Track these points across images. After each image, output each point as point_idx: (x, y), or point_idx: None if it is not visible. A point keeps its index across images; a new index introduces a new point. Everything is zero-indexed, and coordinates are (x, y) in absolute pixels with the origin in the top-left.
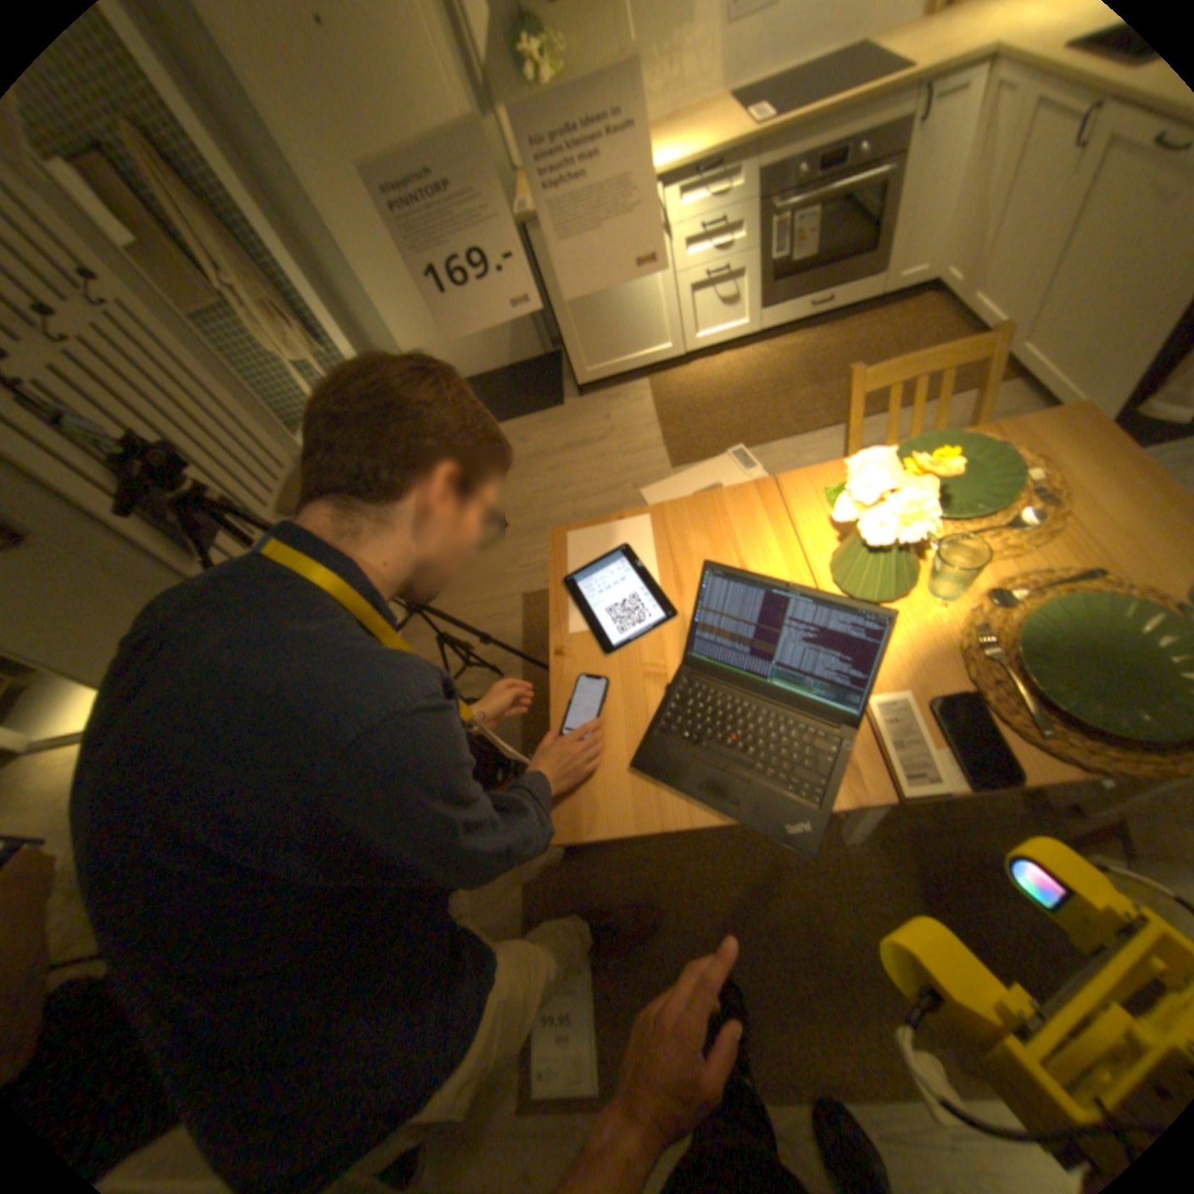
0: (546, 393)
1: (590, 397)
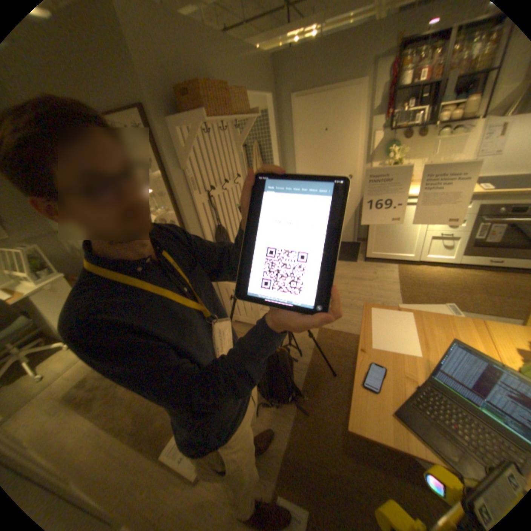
0: (350, 256)
1: (369, 263)
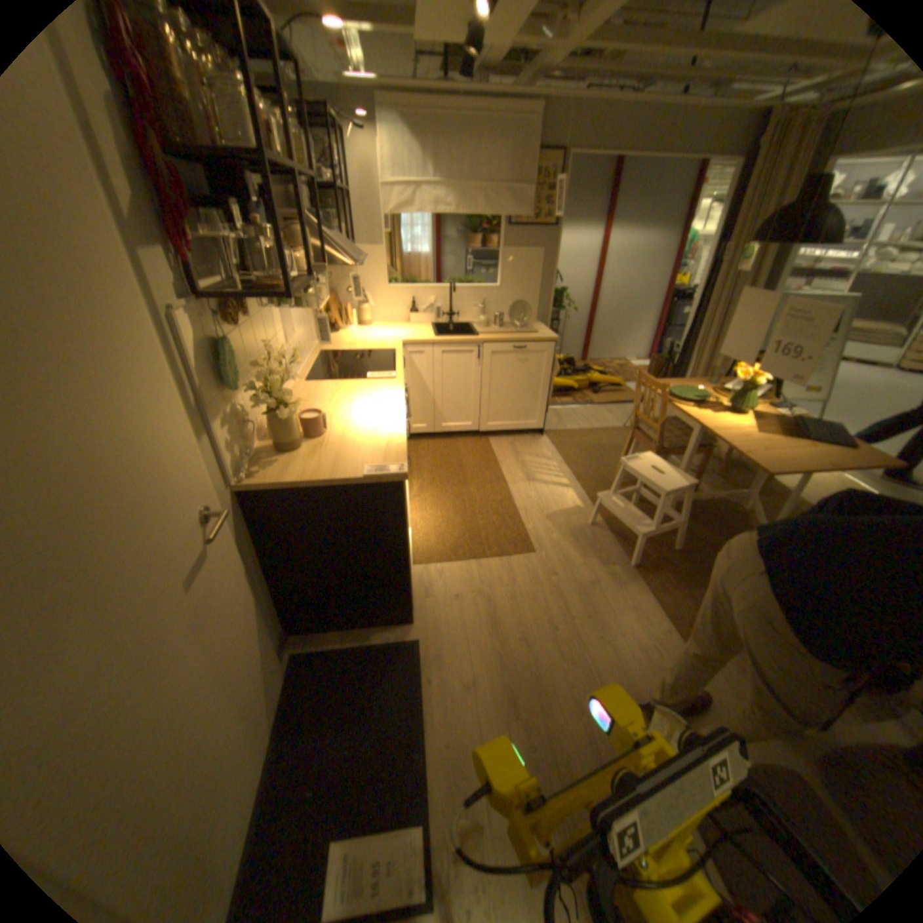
0: (383, 664)
1: (416, 613)
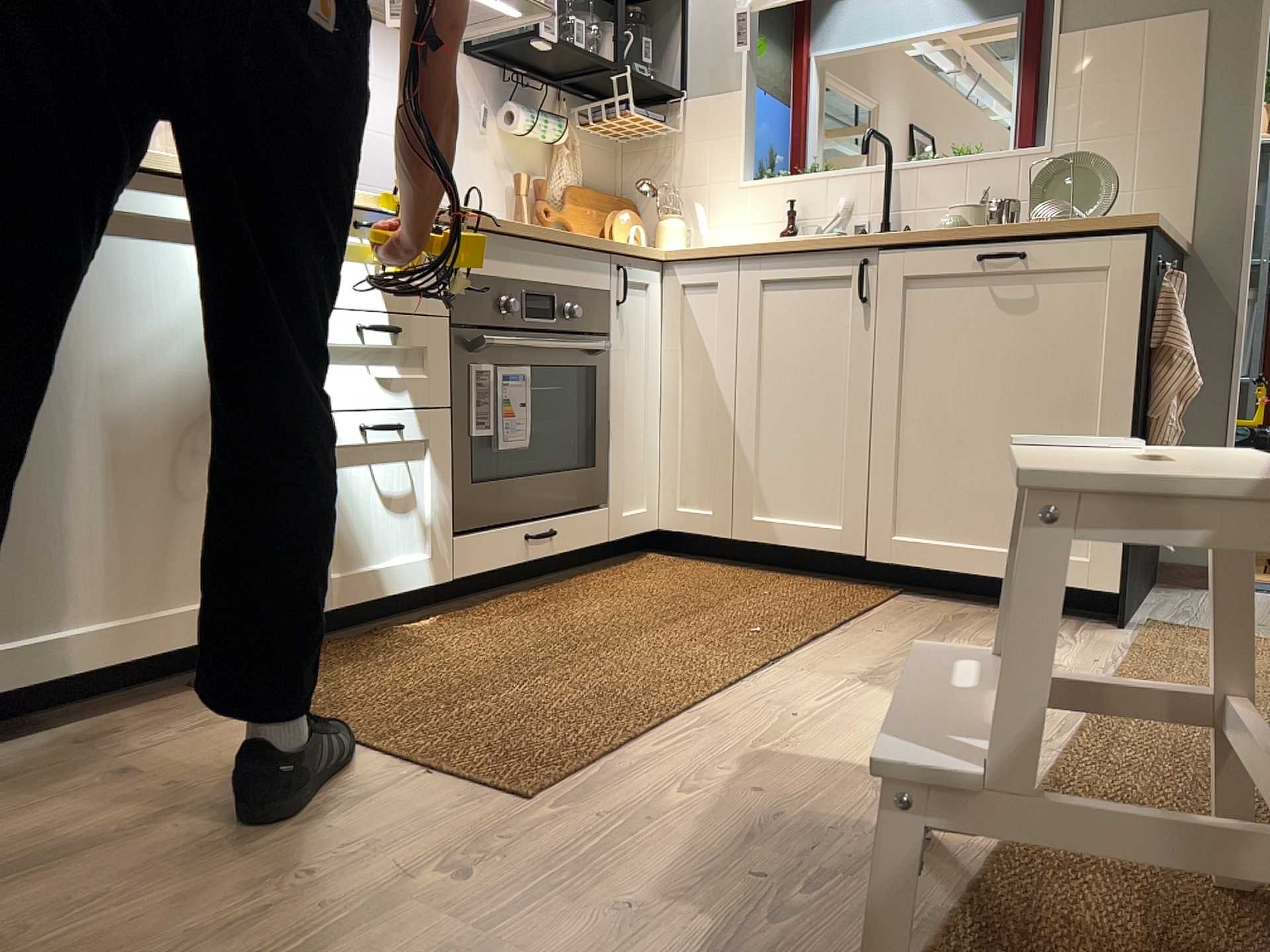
0: None
1: None
